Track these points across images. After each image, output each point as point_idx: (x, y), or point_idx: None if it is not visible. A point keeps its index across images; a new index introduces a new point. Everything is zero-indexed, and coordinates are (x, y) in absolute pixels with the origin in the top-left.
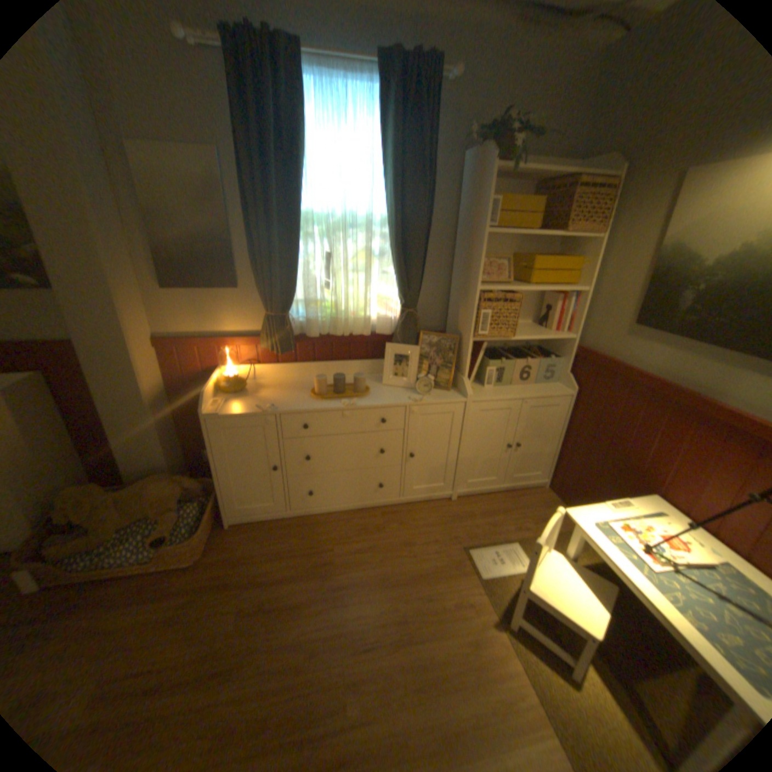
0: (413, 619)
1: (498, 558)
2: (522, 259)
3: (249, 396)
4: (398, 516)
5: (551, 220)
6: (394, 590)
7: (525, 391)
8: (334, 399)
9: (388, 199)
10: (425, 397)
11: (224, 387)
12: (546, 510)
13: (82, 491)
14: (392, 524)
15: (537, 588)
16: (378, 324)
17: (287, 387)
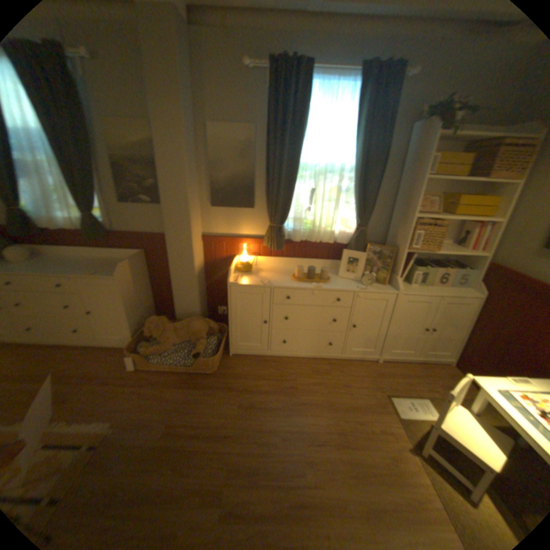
0: (351, 434)
1: (413, 407)
2: (449, 197)
3: (254, 275)
4: (340, 367)
5: (477, 170)
6: (337, 413)
7: (443, 291)
8: (306, 282)
9: (356, 154)
10: (368, 287)
11: (240, 268)
12: (452, 381)
13: (159, 320)
14: (336, 371)
15: (447, 428)
16: (338, 236)
17: (276, 272)
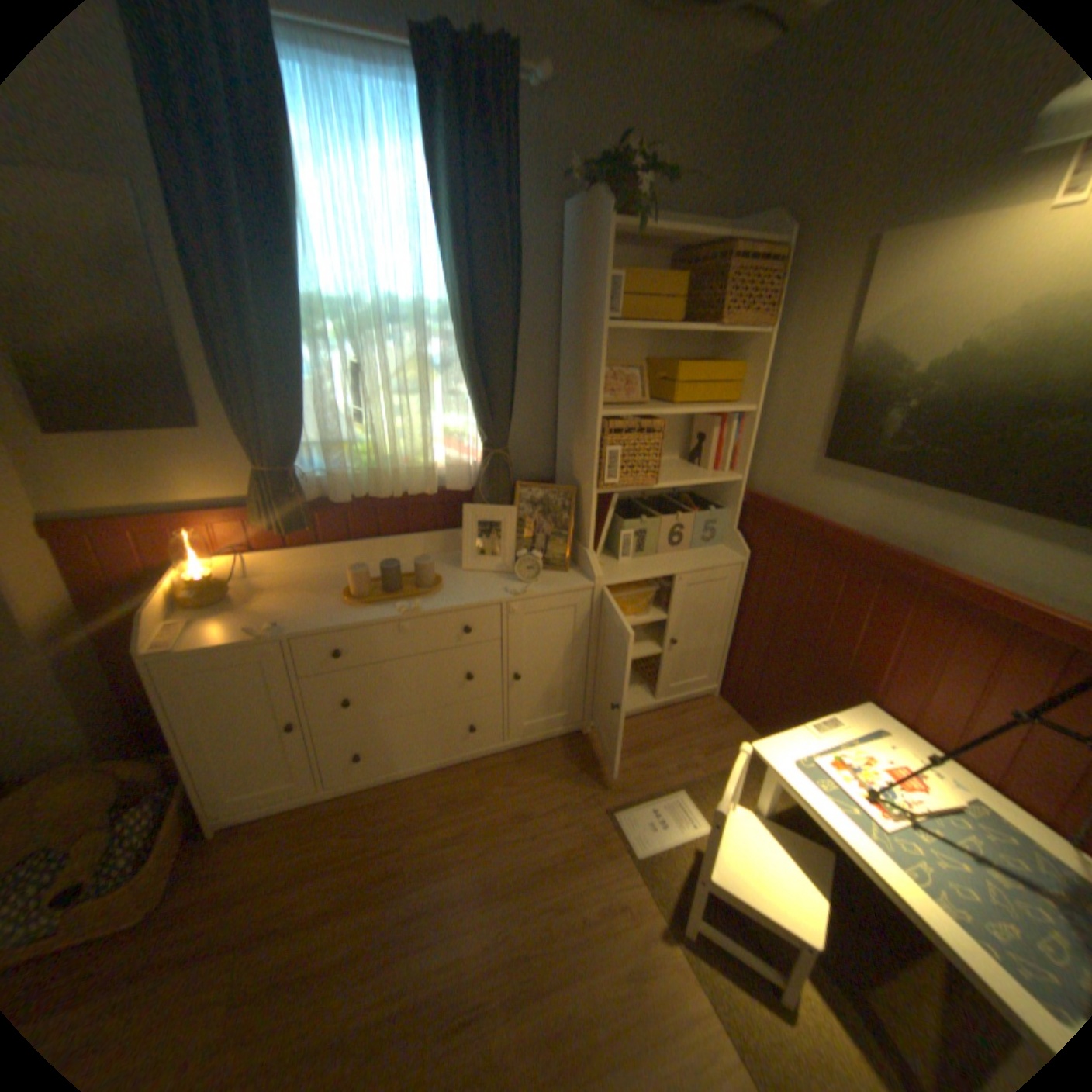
0: (537, 949)
1: (657, 818)
2: (659, 367)
3: (234, 610)
4: (503, 771)
5: (698, 308)
6: (504, 903)
7: (677, 561)
8: (383, 602)
9: (448, 274)
10: (531, 585)
11: (185, 599)
12: (717, 730)
13: None
14: (495, 786)
15: (721, 875)
16: (449, 473)
17: (303, 586)
